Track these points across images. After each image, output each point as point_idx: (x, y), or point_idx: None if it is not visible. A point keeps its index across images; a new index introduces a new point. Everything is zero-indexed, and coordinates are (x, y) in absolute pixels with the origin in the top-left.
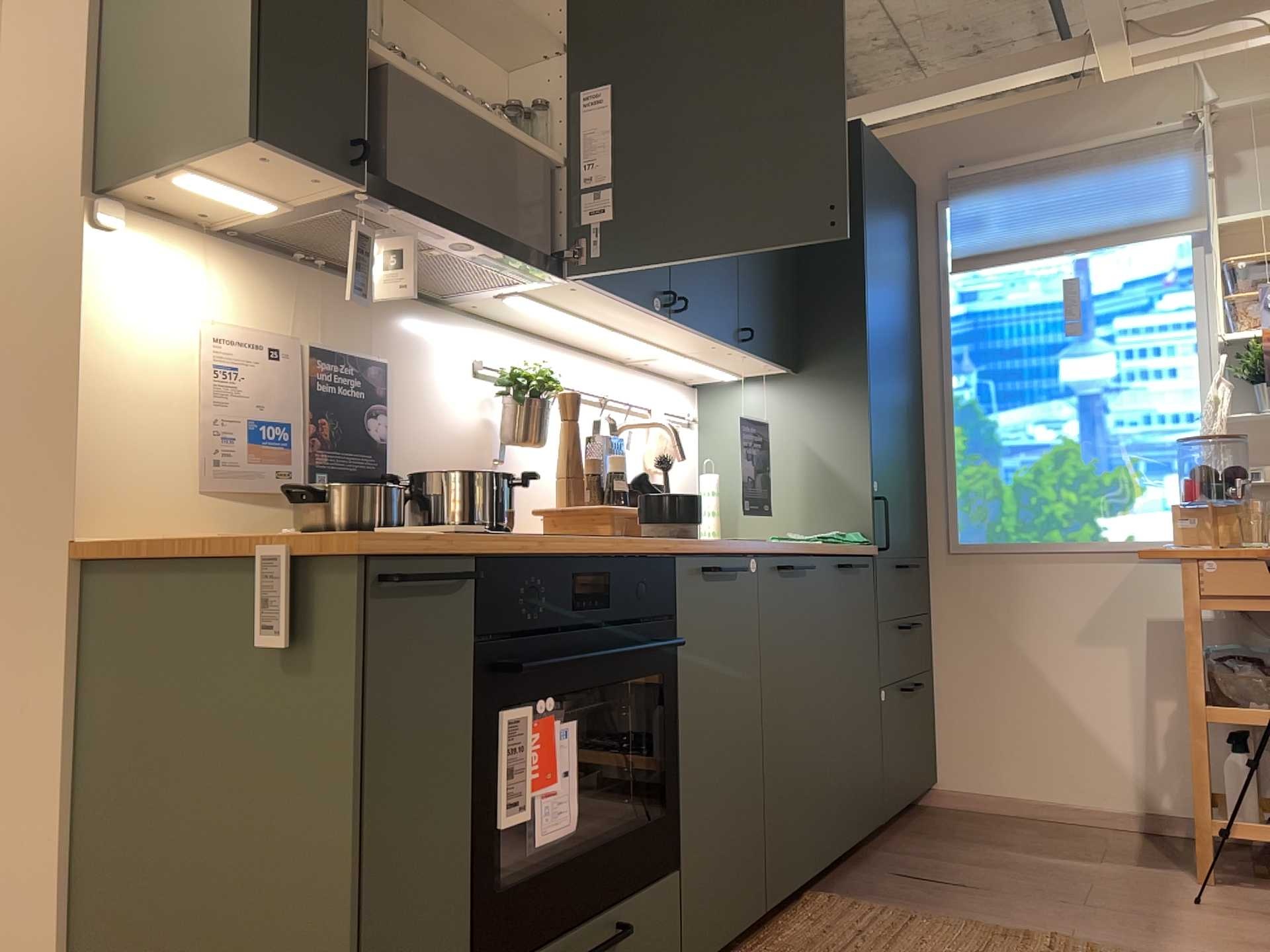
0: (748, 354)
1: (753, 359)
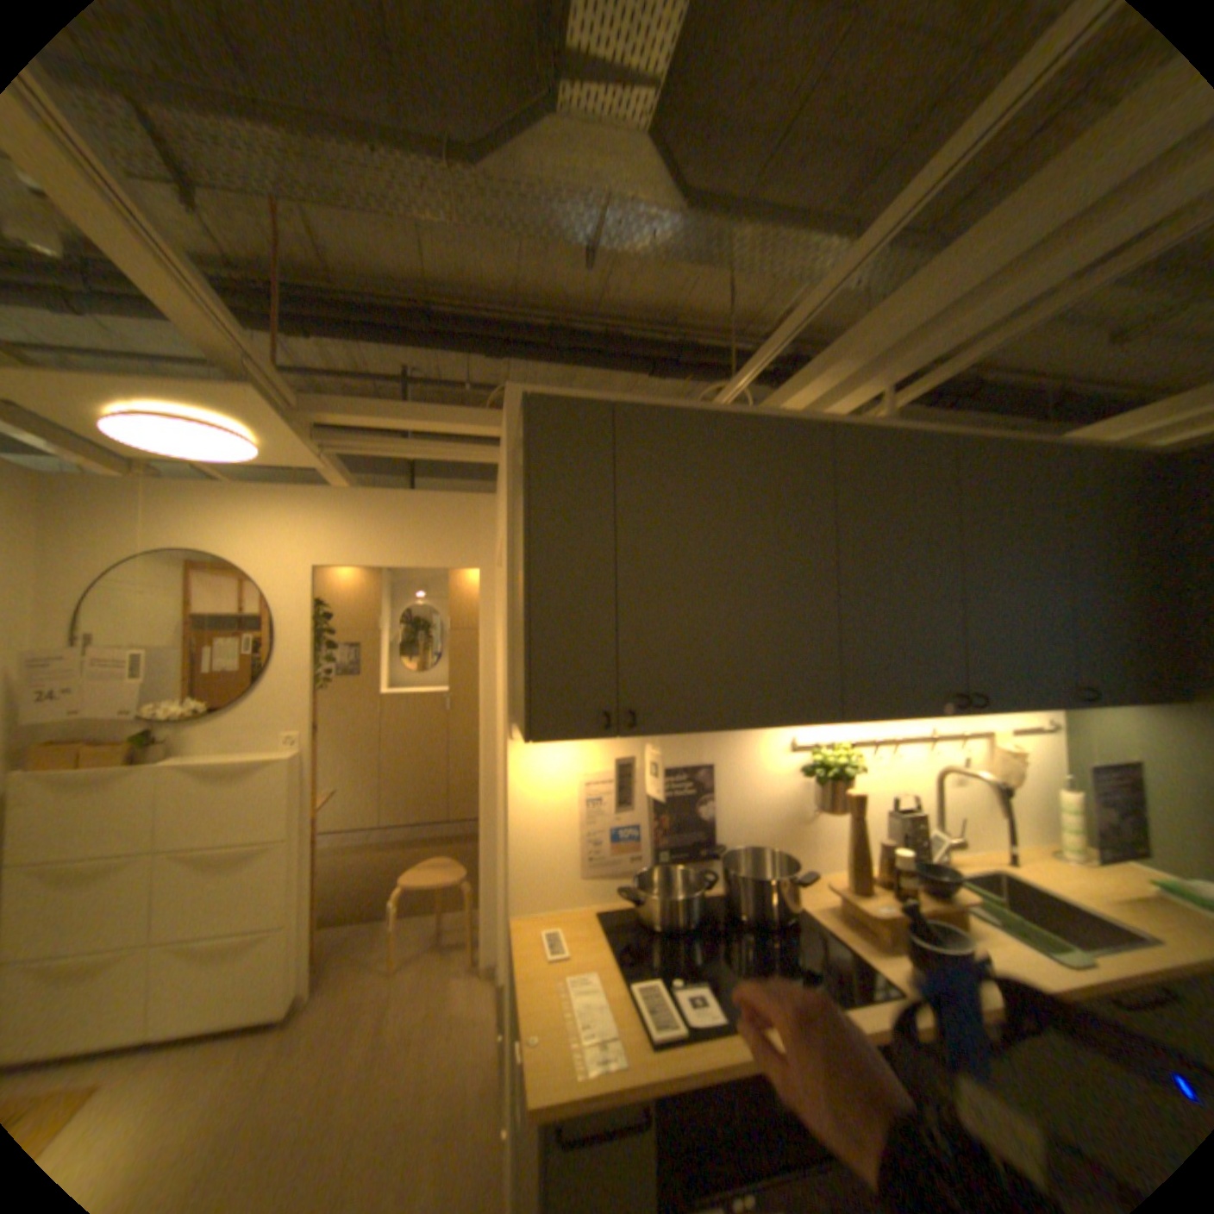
0: (1096, 706)
1: (1109, 704)
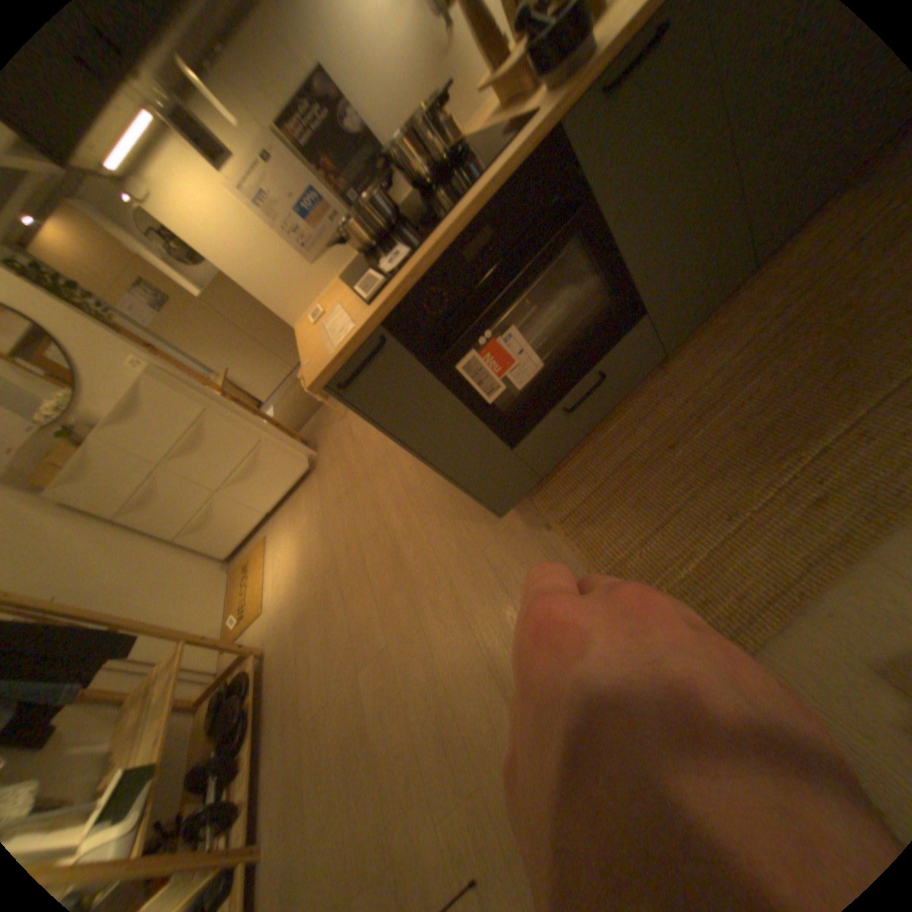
0: None
1: None
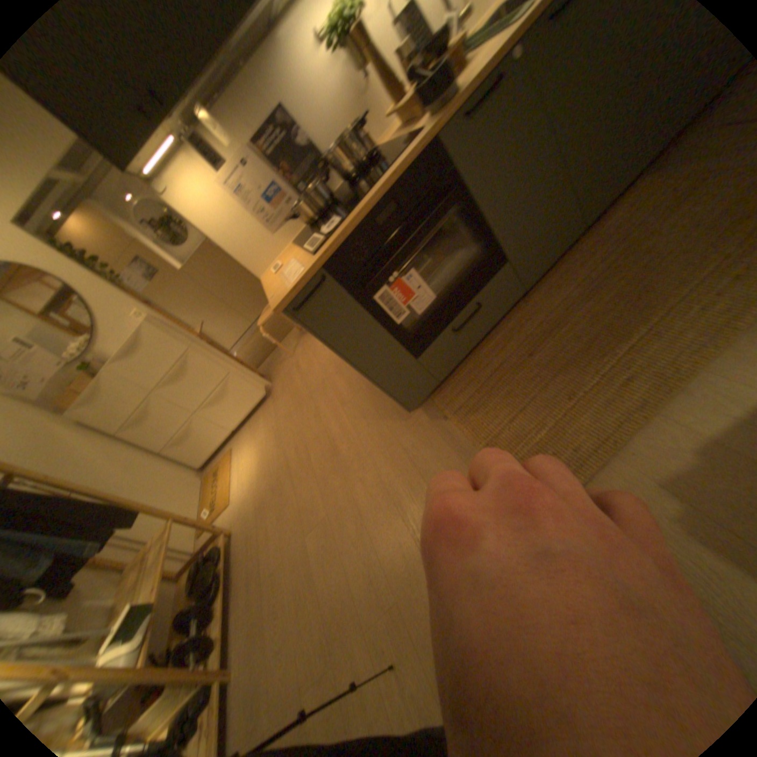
0: None
1: None
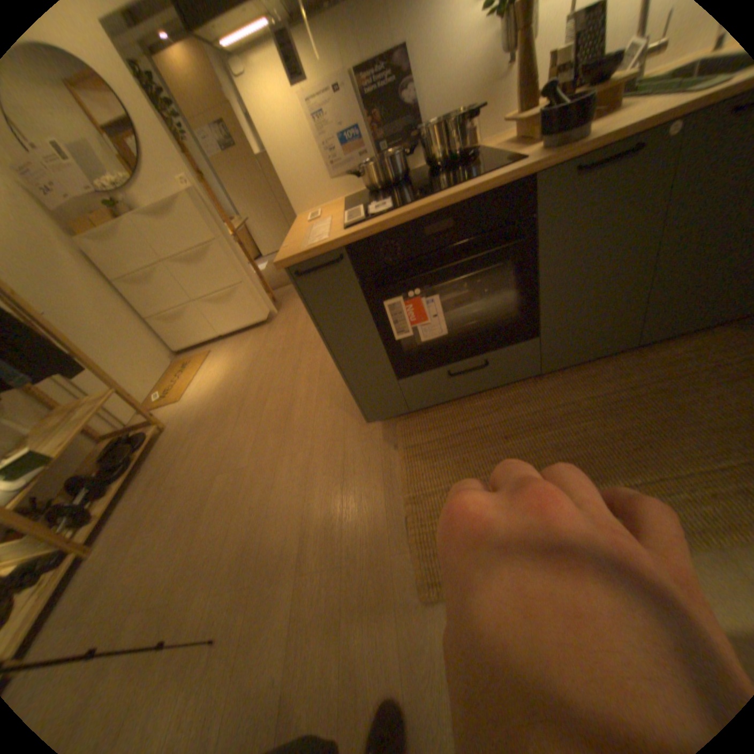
0: None
1: None
